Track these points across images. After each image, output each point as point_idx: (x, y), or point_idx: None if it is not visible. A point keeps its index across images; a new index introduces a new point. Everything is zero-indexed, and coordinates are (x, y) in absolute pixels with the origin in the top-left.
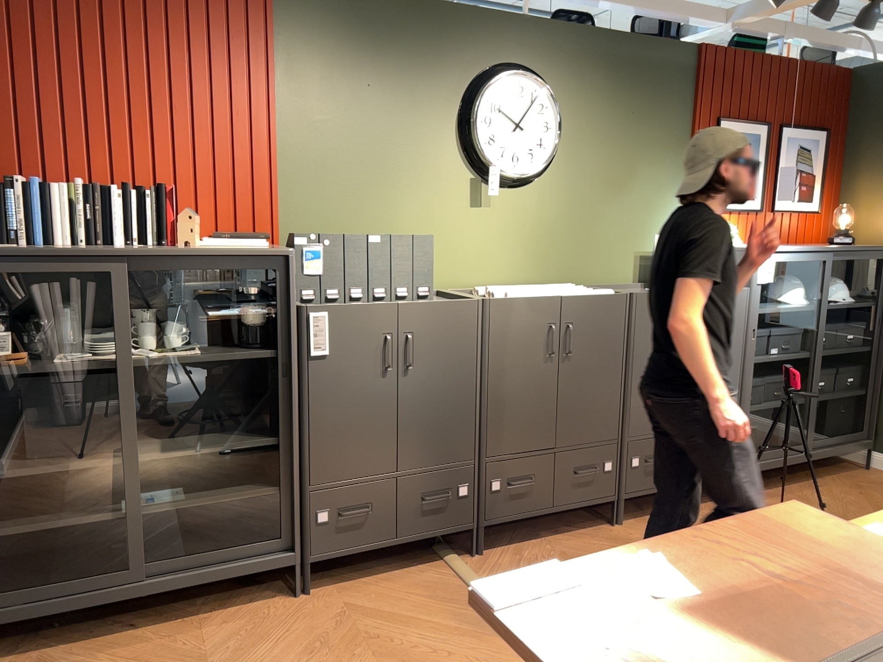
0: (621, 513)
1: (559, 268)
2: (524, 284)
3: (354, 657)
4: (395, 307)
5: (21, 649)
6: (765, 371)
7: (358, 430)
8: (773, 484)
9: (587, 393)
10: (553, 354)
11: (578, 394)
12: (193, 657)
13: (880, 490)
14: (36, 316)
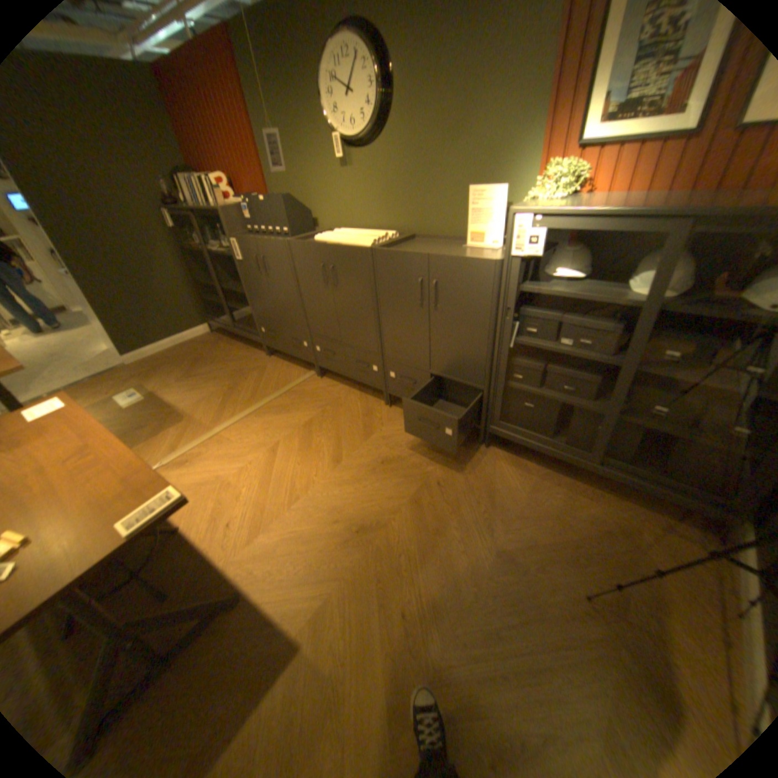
0: (388, 400)
1: (403, 217)
2: (381, 229)
3: (234, 378)
4: (255, 240)
5: (225, 335)
6: (579, 362)
7: (262, 298)
8: (553, 465)
9: (353, 315)
10: (327, 284)
11: (347, 314)
12: (227, 356)
13: (641, 552)
14: (210, 229)
